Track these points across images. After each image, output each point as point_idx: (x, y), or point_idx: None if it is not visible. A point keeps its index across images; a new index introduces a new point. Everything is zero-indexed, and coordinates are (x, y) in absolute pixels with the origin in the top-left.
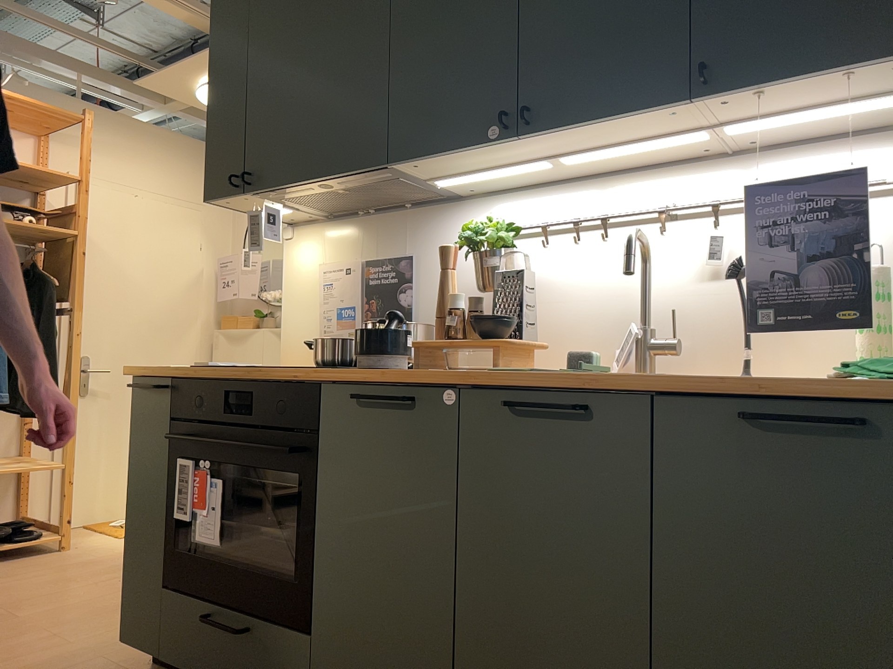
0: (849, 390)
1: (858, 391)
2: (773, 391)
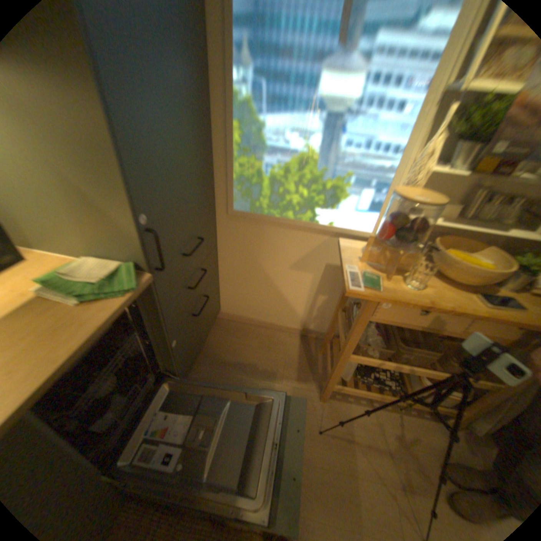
0: (119, 310)
1: (113, 307)
2: (91, 338)
